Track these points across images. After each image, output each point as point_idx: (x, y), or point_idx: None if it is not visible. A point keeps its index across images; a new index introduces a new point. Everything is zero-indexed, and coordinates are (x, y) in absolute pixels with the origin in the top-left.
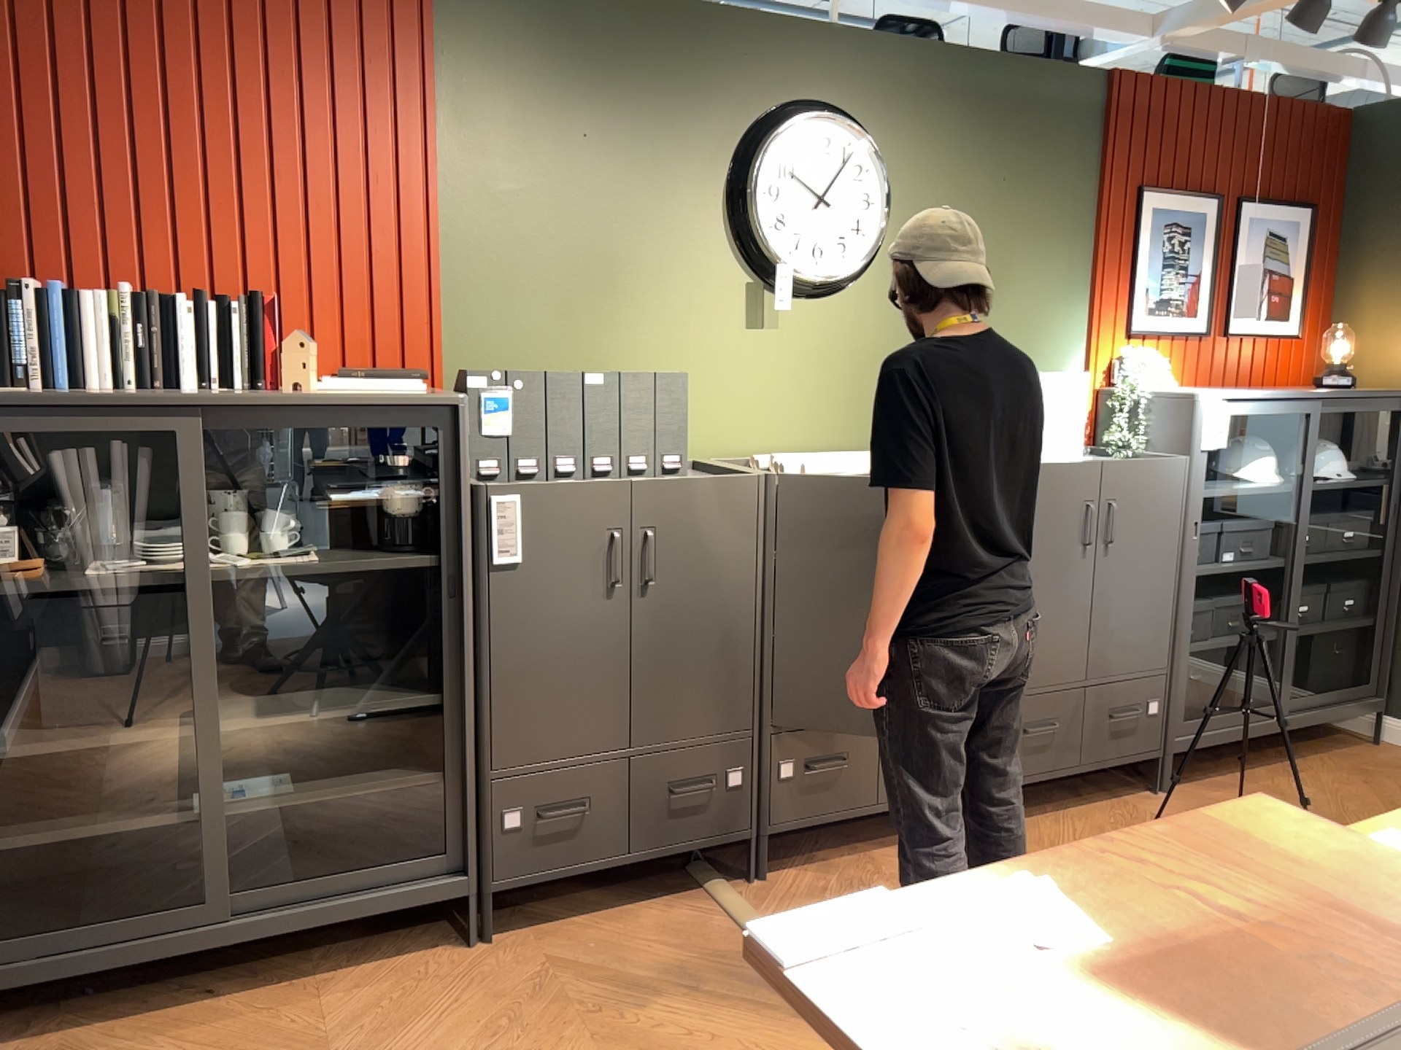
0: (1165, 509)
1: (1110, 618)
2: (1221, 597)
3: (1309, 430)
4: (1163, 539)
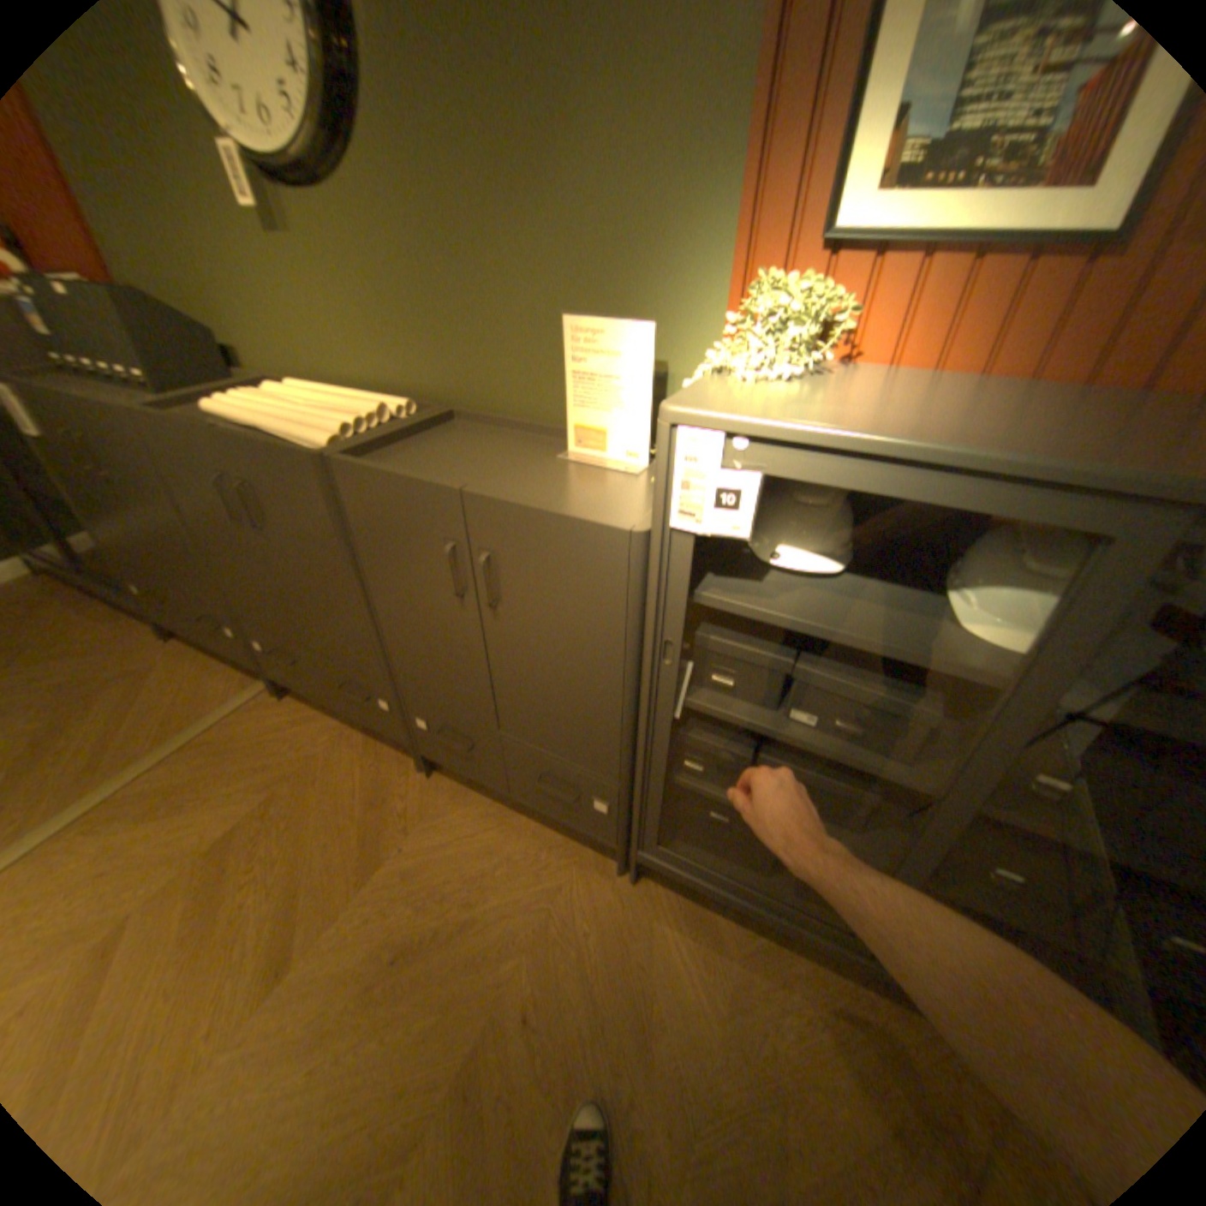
0: (587, 597)
1: (517, 689)
2: (785, 759)
3: (1090, 579)
4: (588, 636)
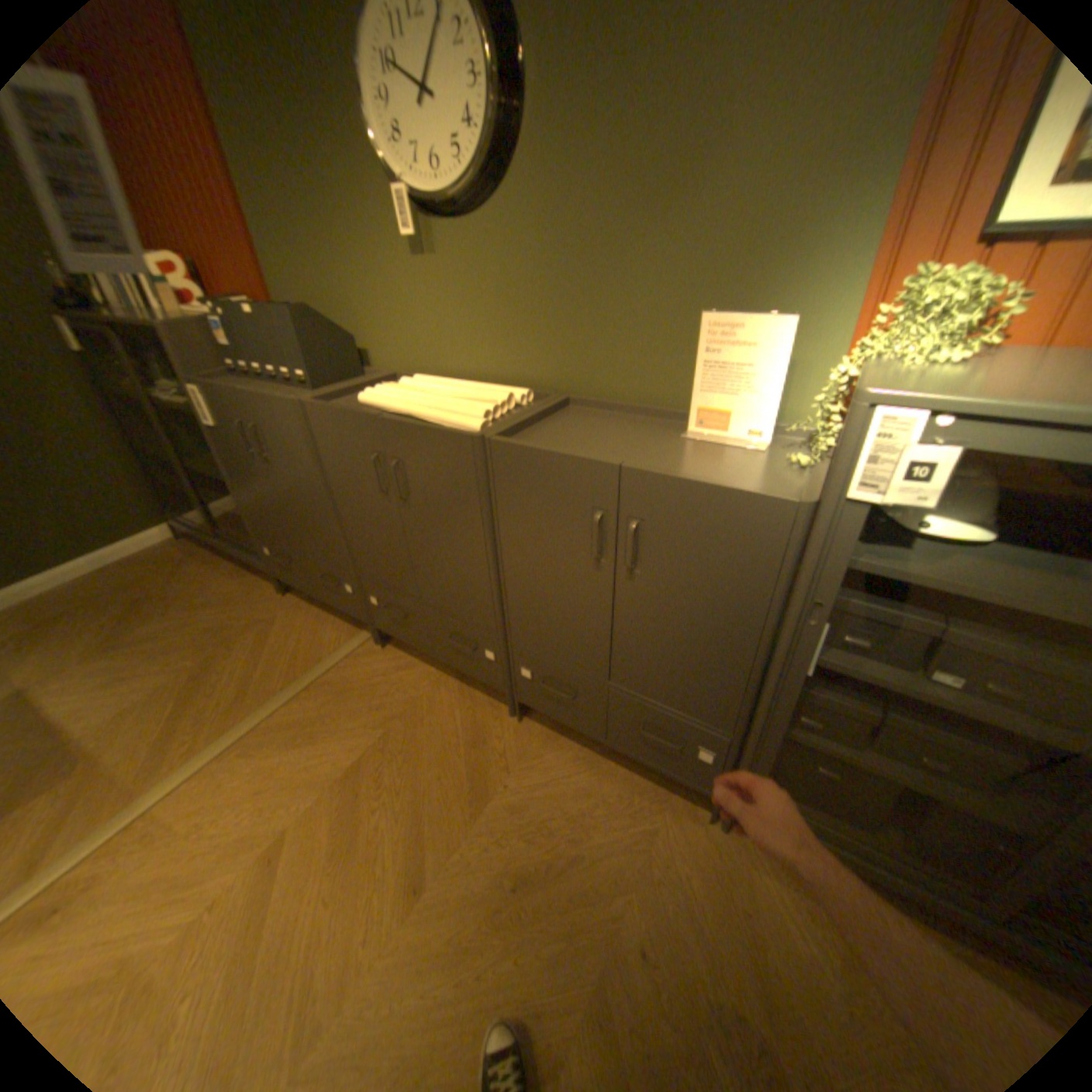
0: (737, 562)
1: (637, 644)
2: (916, 720)
3: None
4: (729, 598)
